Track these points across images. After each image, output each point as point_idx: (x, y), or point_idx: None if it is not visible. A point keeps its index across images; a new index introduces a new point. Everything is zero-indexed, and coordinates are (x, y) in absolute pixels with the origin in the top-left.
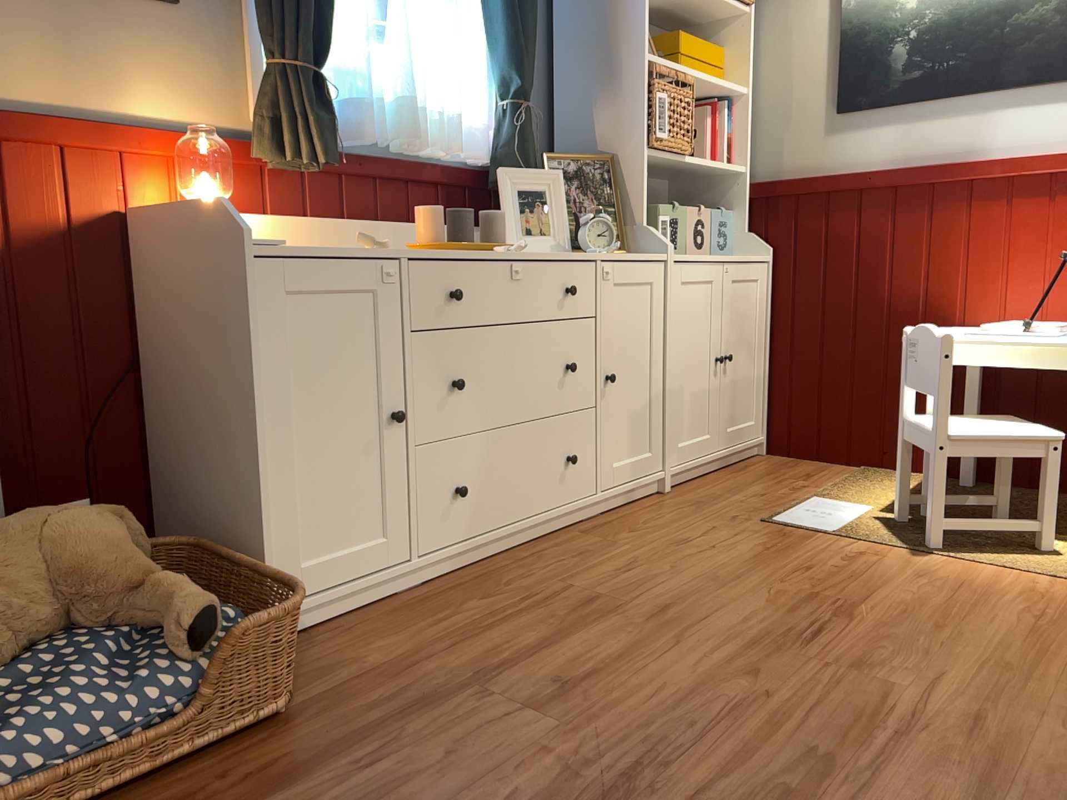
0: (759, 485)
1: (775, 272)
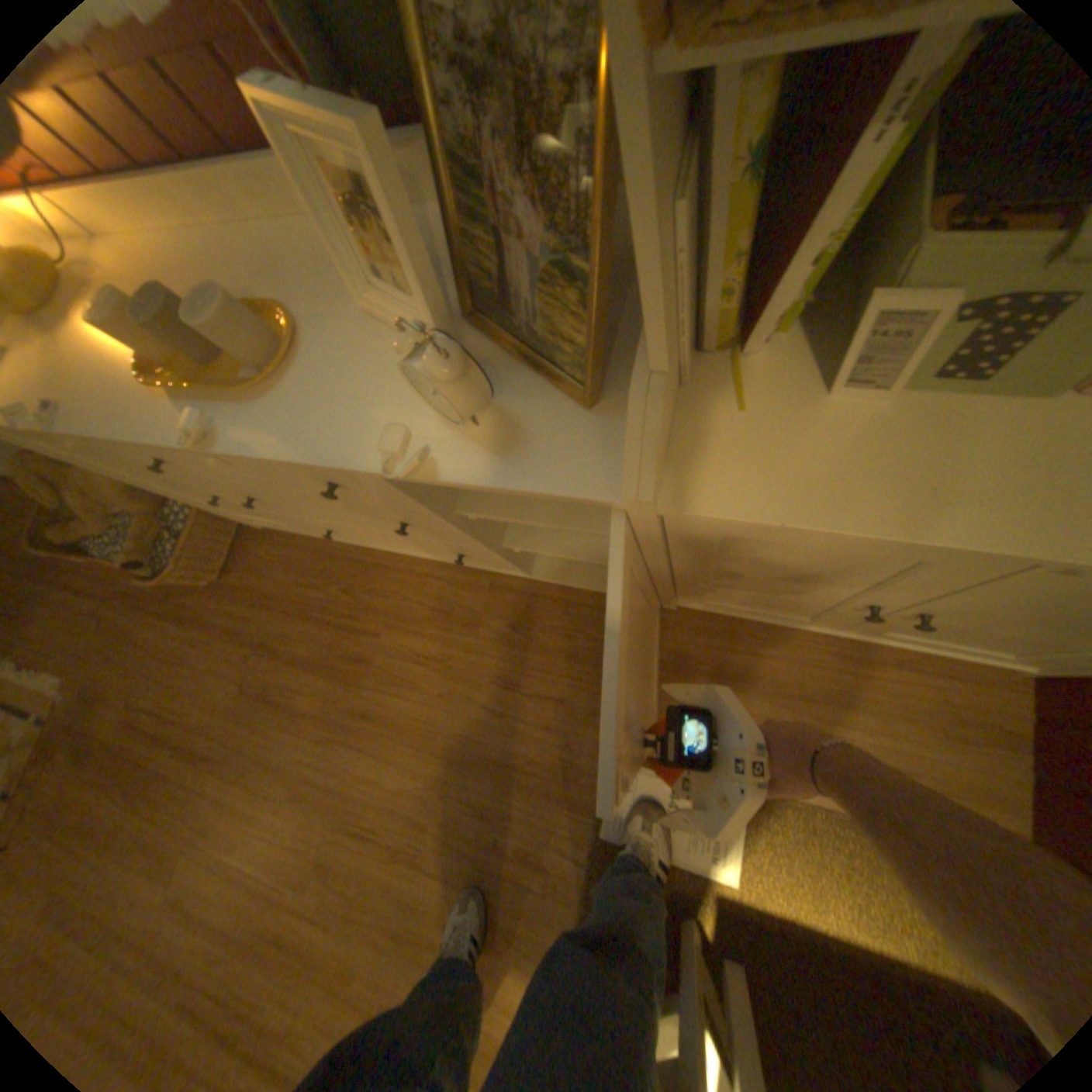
0: (778, 712)
1: None
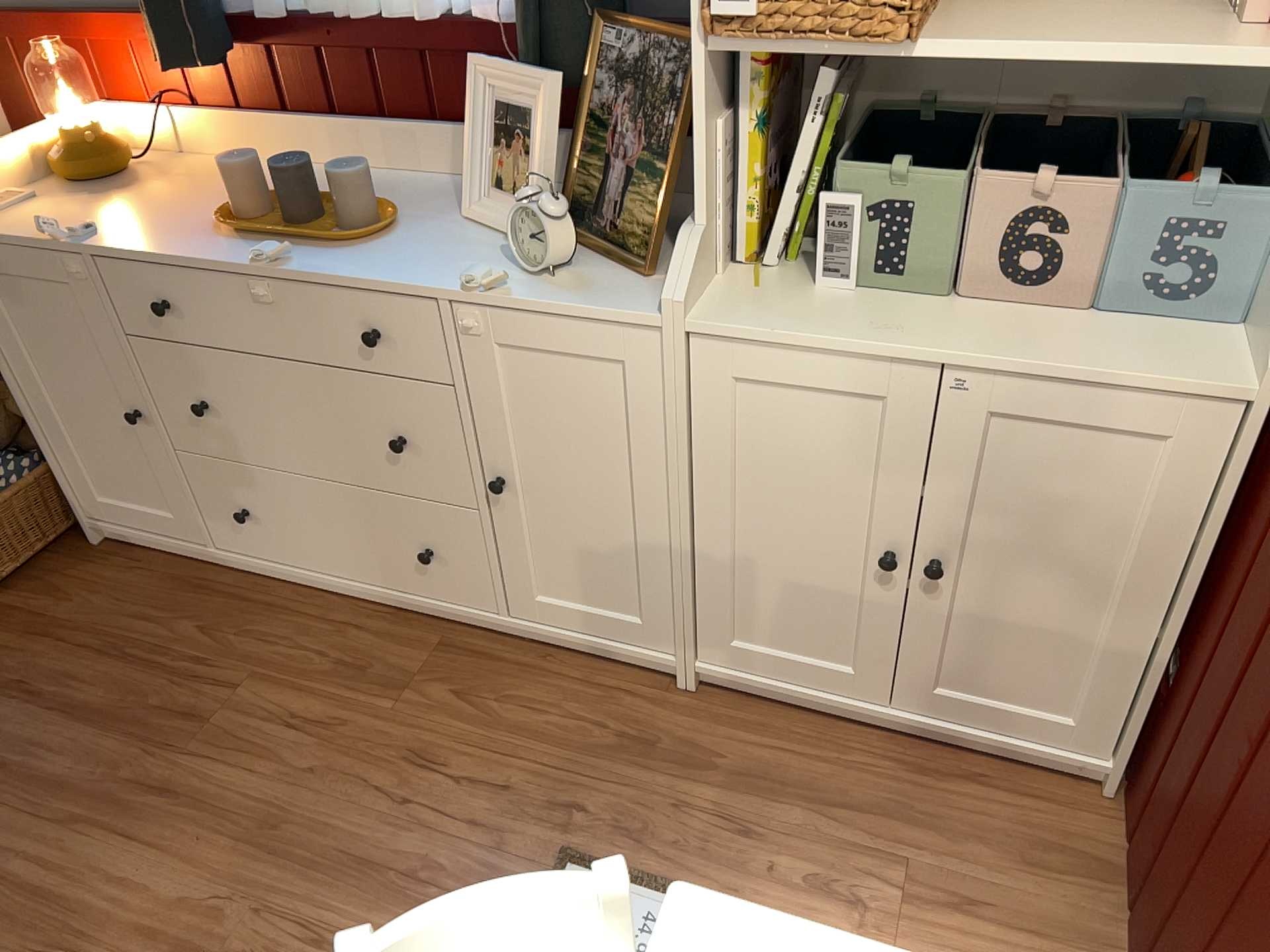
0: (814, 811)
1: (1260, 442)
